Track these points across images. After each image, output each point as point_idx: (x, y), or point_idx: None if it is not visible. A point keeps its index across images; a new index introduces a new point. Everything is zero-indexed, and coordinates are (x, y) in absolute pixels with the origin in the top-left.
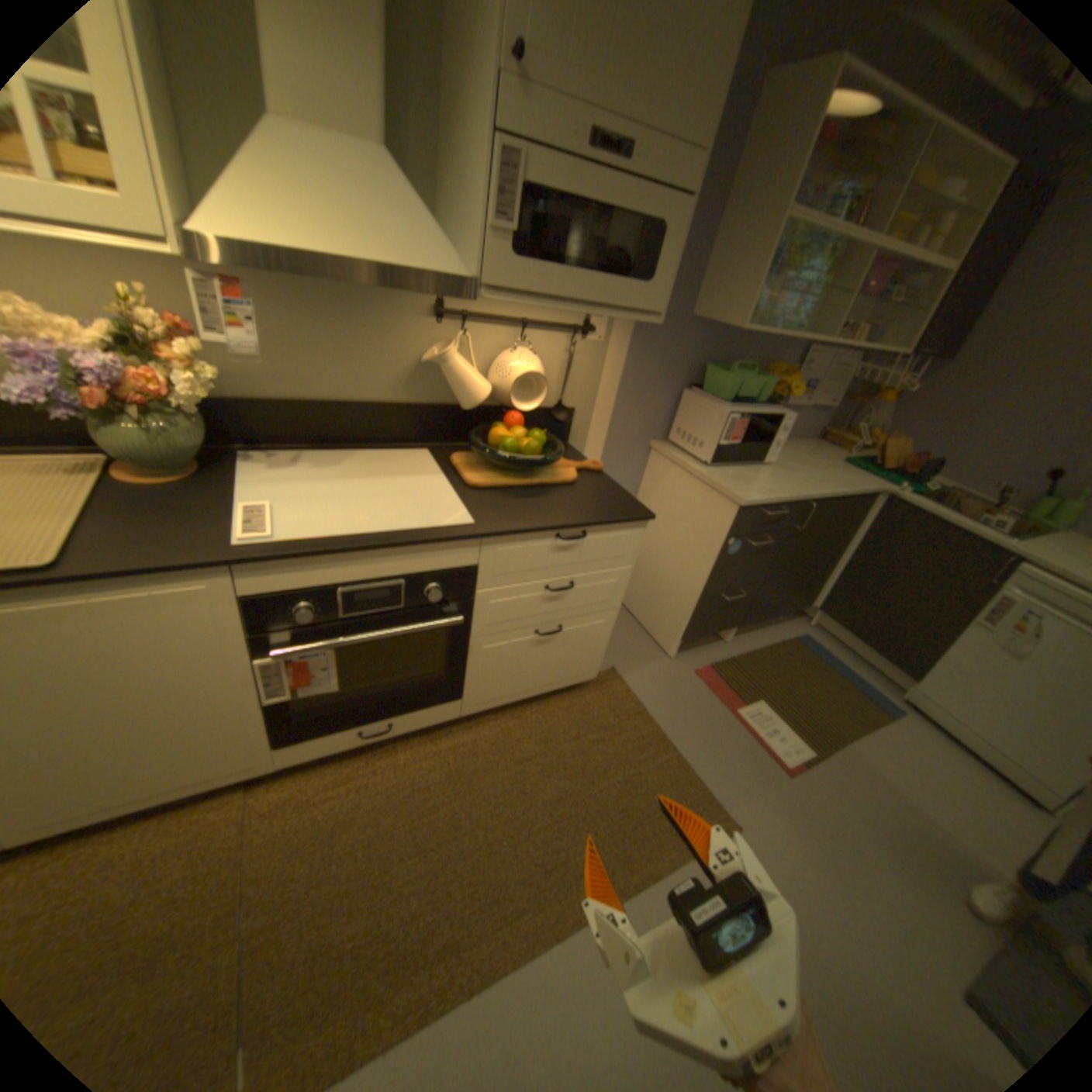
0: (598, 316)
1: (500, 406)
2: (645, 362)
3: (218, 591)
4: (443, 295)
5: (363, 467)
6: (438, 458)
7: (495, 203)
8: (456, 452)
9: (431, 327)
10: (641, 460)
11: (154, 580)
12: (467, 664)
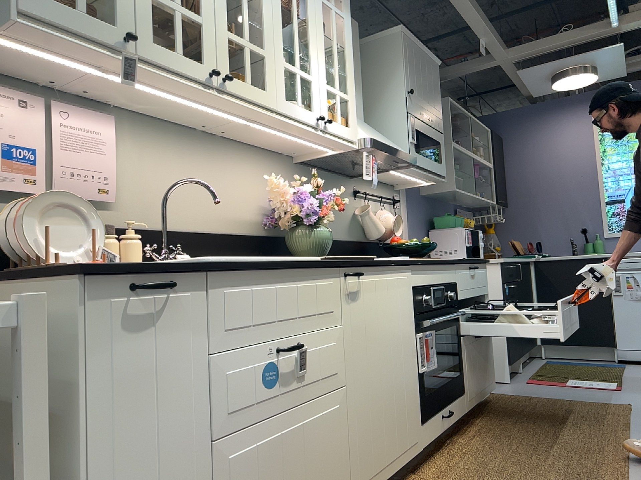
0: (397, 196)
1: (378, 242)
2: (414, 219)
3: (410, 281)
4: (356, 186)
5: None
6: None
7: (412, 134)
8: None
9: (355, 201)
10: None
11: (398, 270)
12: (463, 359)
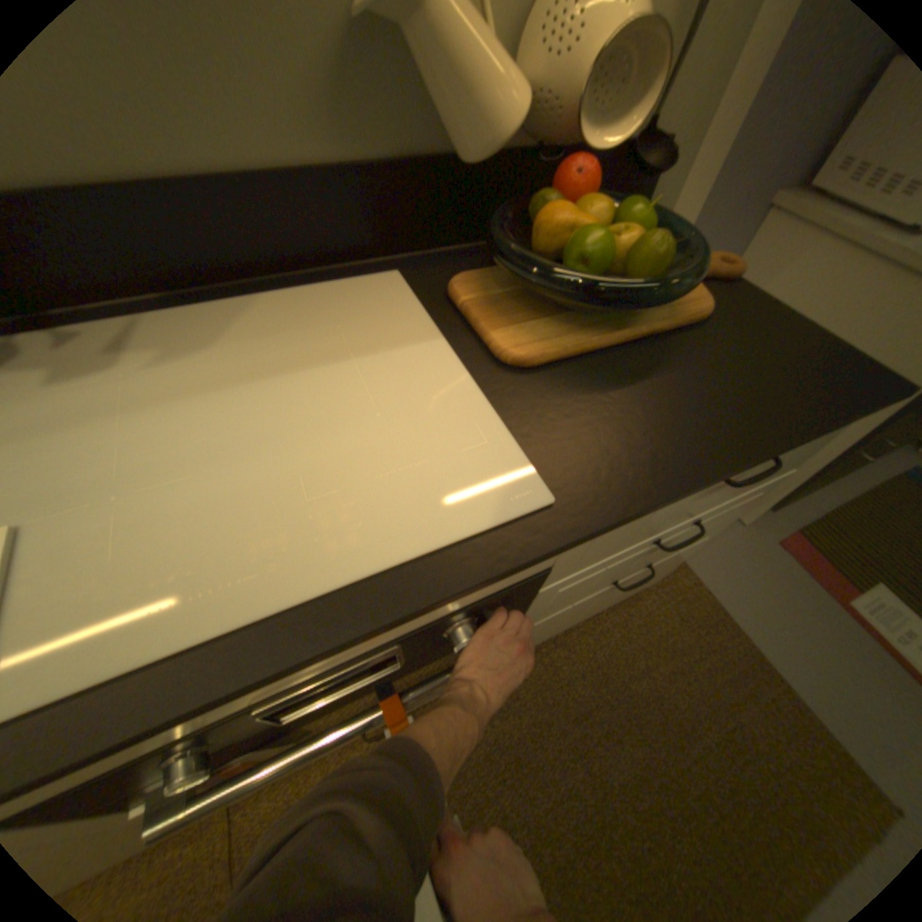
0: None
1: (534, 145)
2: None
3: None
4: None
5: (271, 335)
6: (421, 289)
7: None
8: (456, 269)
9: None
10: (748, 231)
11: None
12: None
